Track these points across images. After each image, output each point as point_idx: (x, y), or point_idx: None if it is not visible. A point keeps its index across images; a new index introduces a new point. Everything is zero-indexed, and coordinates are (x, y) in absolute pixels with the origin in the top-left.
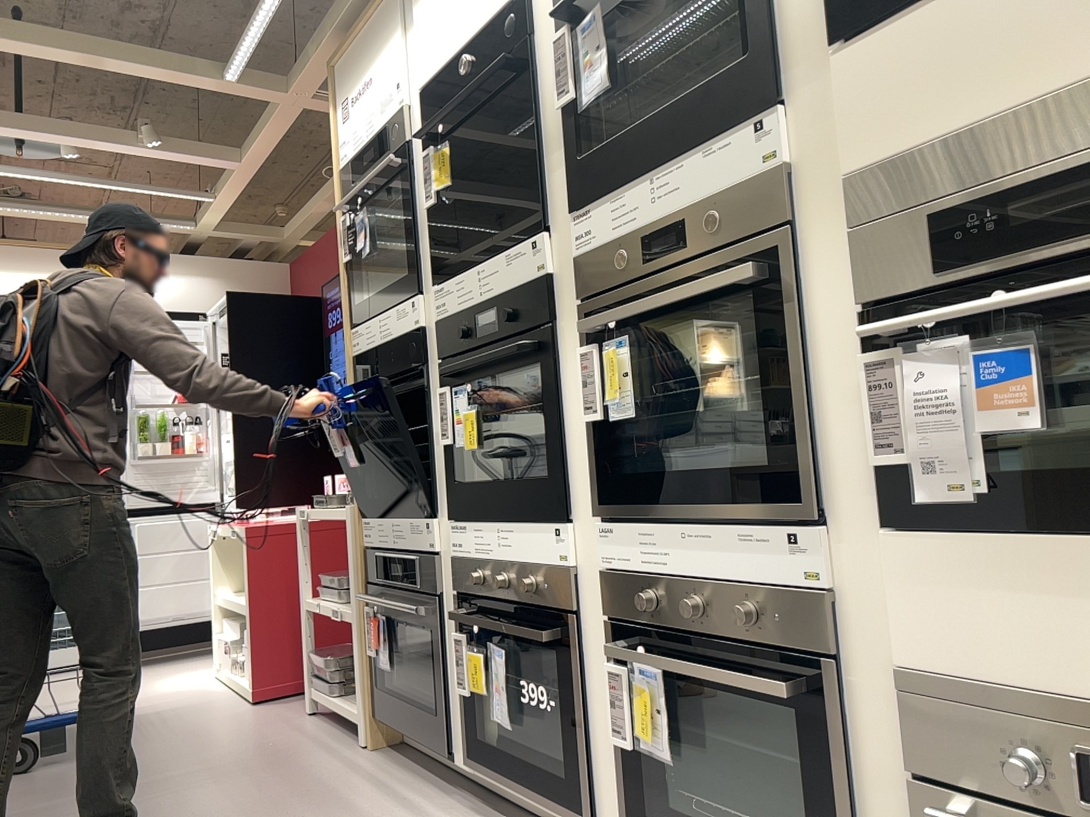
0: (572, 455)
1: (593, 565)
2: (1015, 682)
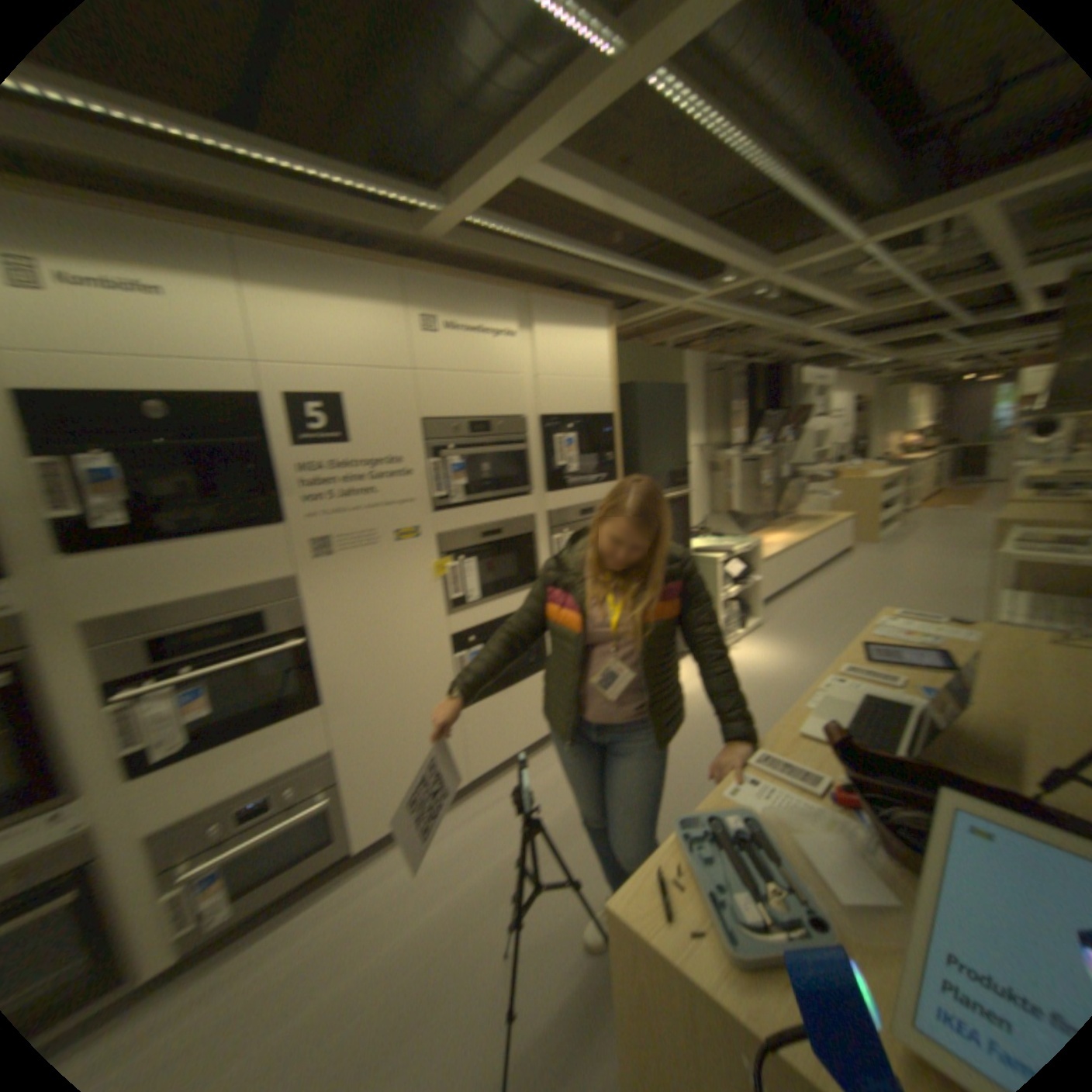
0: None
1: None
2: (195, 812)
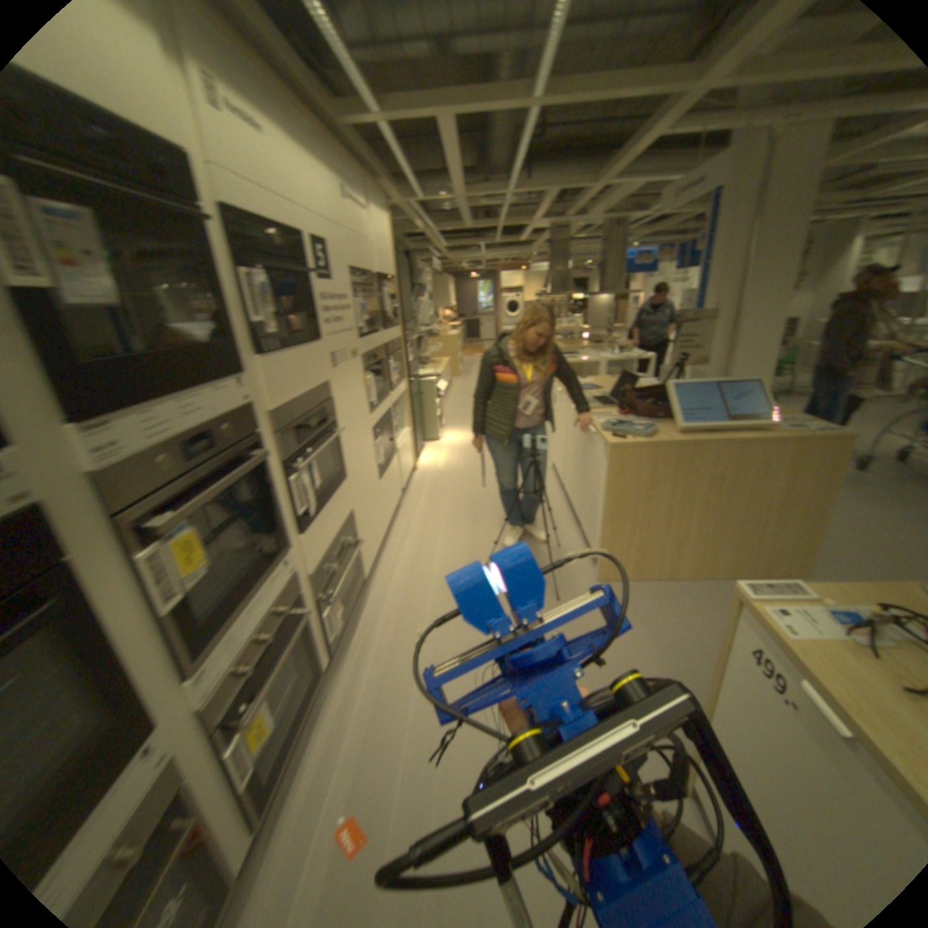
0: (134, 668)
1: (182, 725)
2: (326, 551)
